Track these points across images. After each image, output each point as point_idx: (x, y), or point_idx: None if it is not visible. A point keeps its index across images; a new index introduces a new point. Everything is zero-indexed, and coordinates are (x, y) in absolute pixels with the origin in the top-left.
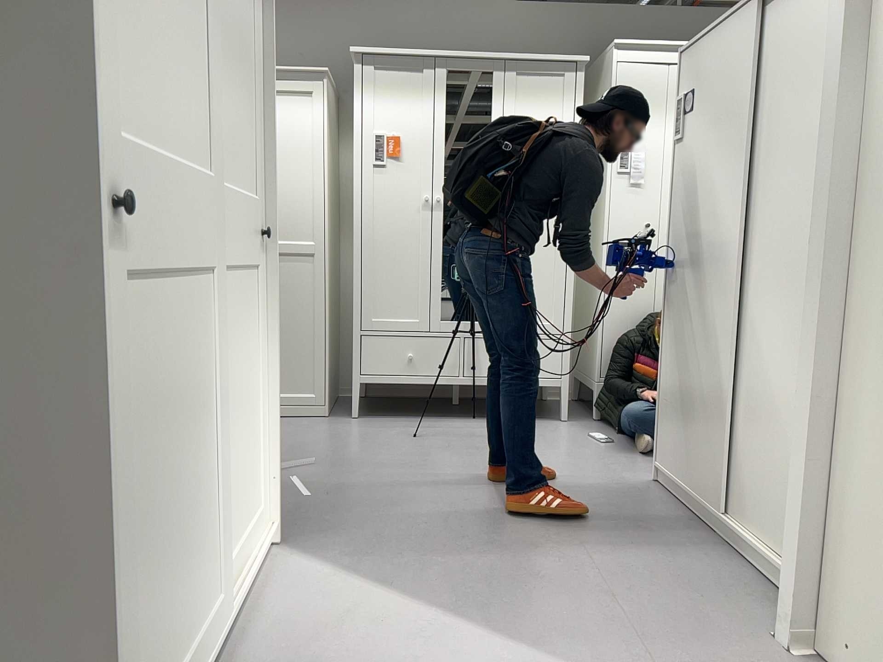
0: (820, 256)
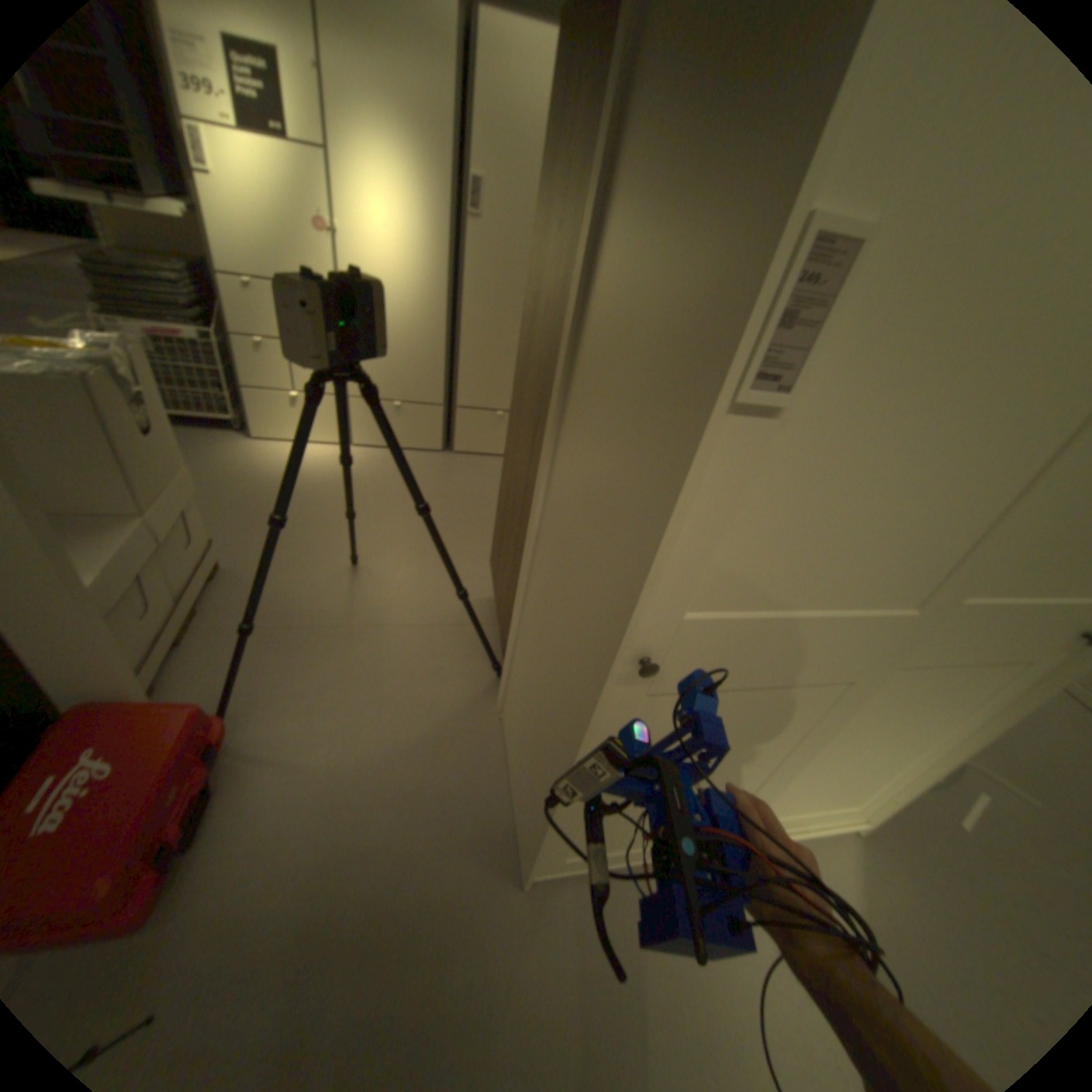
0: None
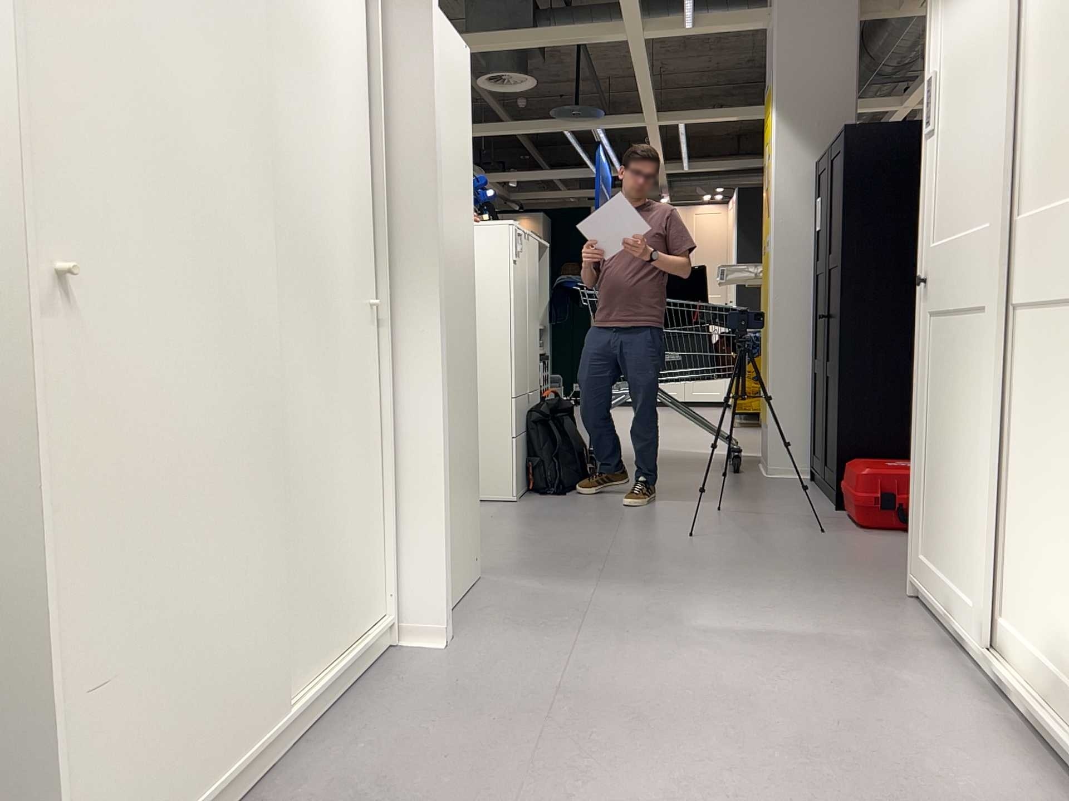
0: (442, 289)
